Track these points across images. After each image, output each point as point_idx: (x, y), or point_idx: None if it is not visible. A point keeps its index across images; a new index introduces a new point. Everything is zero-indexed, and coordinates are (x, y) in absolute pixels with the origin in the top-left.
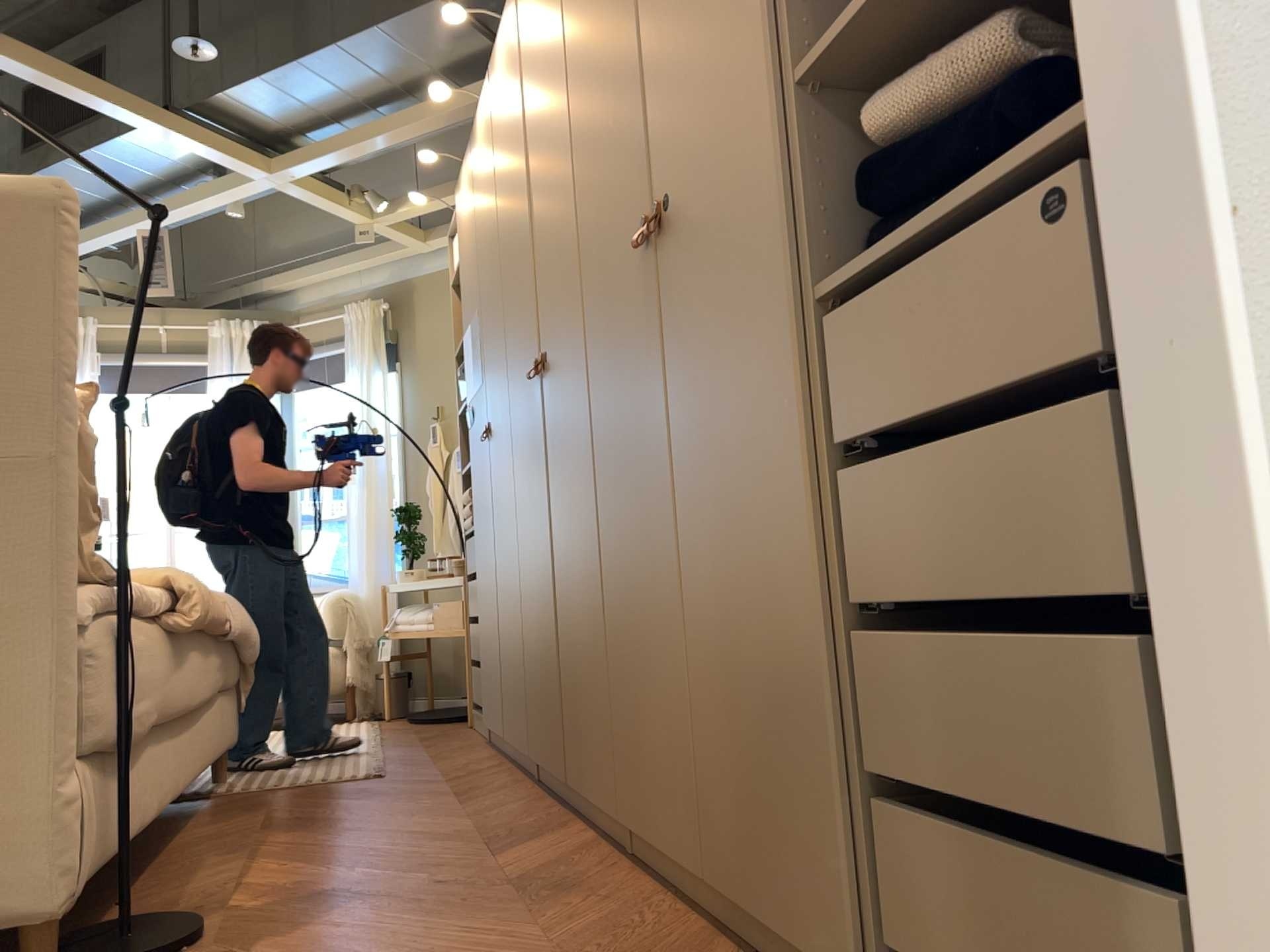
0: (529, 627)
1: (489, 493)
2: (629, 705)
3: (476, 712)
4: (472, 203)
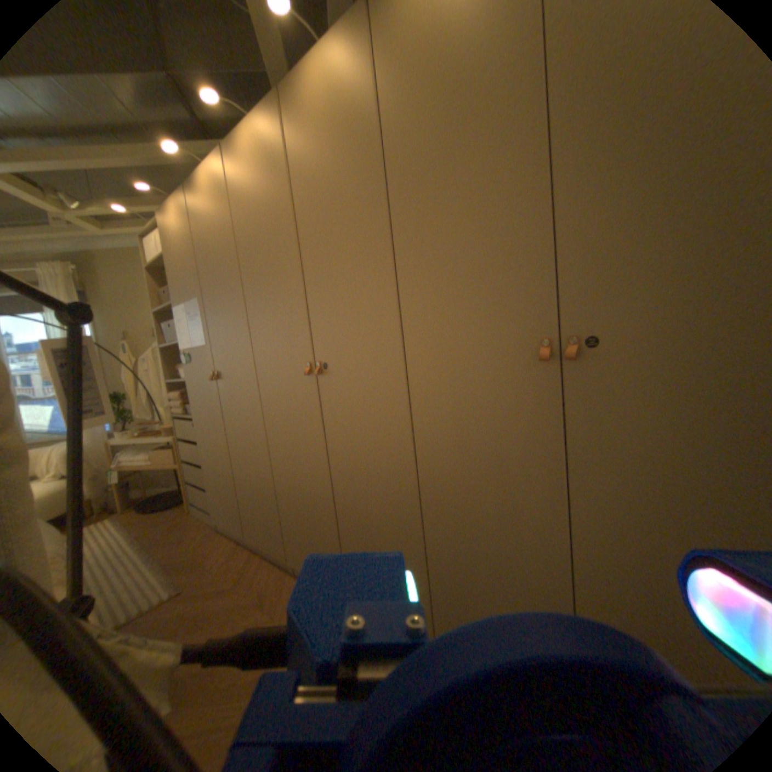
0: (282, 501)
1: (215, 409)
2: (445, 595)
3: (190, 506)
4: (183, 228)
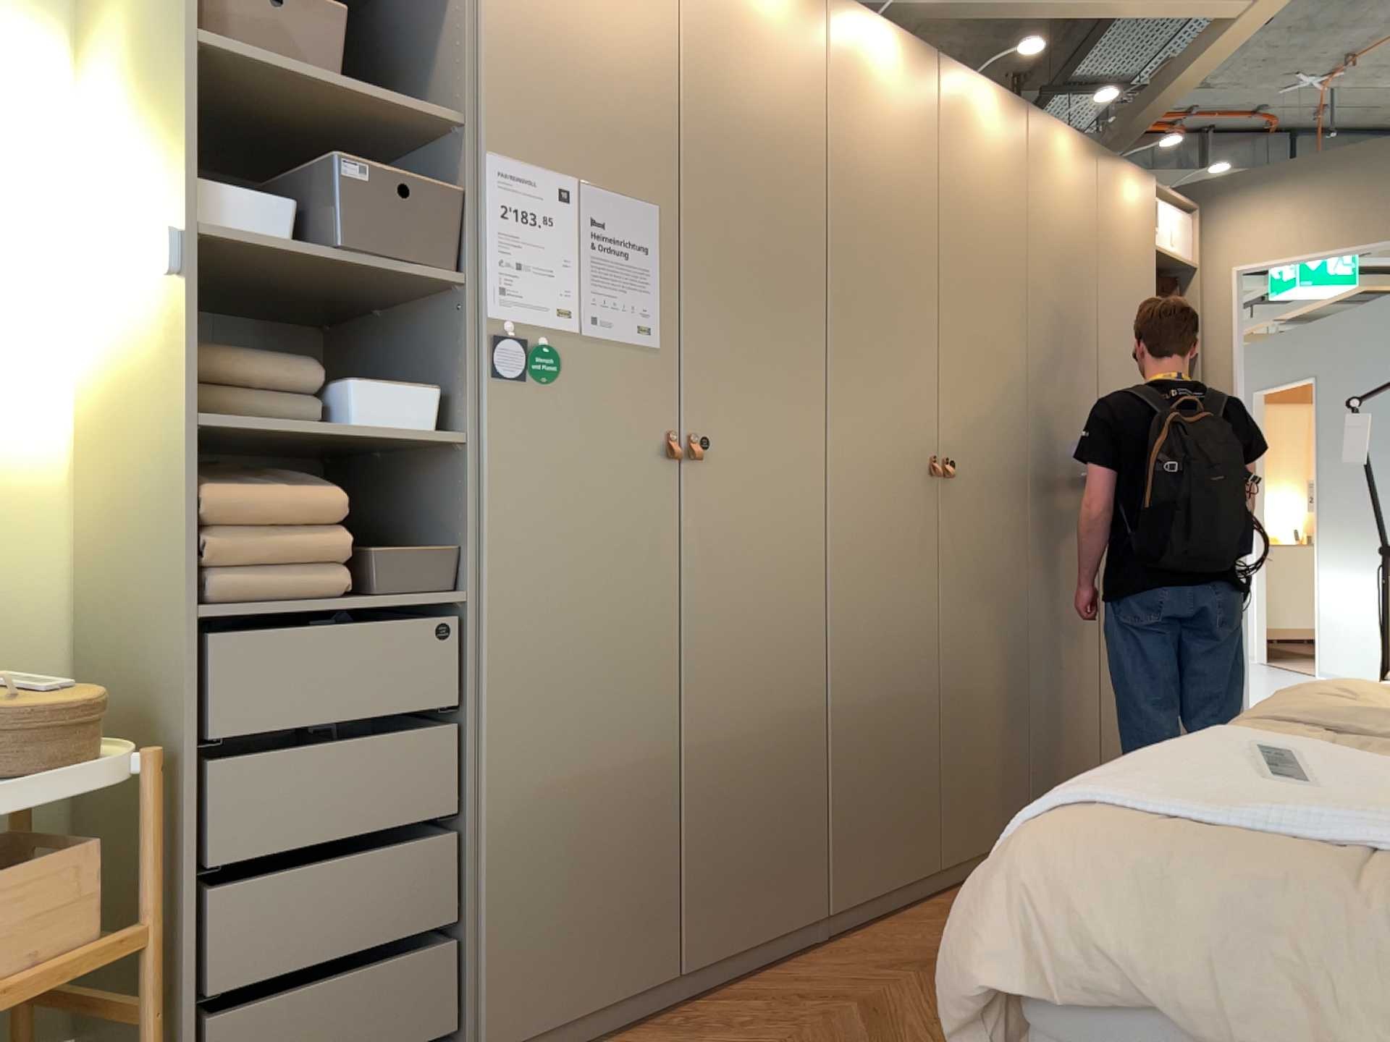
0: (847, 745)
1: (652, 550)
2: (1042, 747)
3: None
4: (653, 0)
